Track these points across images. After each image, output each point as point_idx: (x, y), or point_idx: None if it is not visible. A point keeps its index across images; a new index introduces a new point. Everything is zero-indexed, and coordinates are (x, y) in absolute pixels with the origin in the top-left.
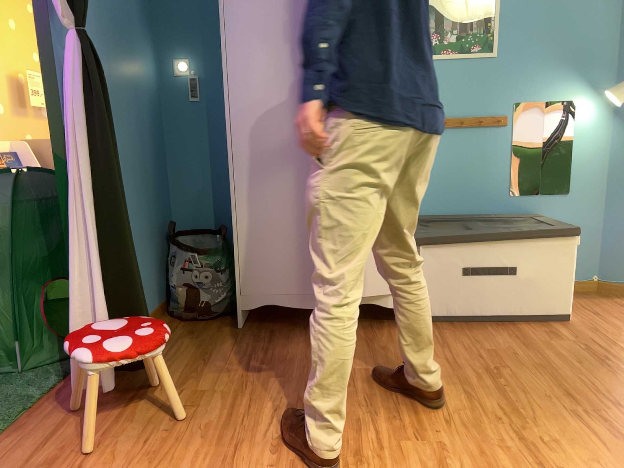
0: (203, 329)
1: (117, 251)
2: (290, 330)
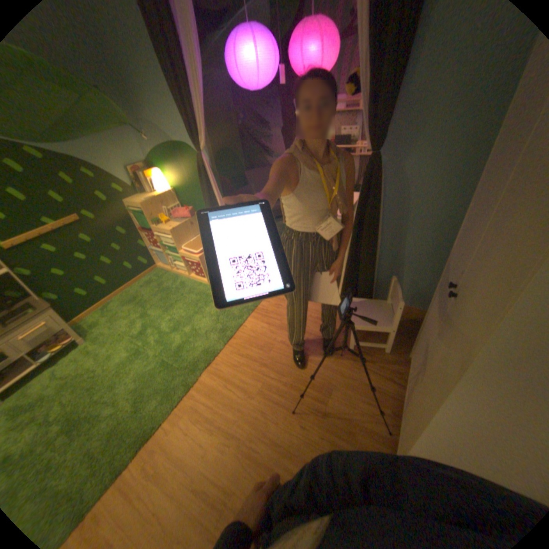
0: (410, 340)
1: (357, 263)
2: (399, 387)
